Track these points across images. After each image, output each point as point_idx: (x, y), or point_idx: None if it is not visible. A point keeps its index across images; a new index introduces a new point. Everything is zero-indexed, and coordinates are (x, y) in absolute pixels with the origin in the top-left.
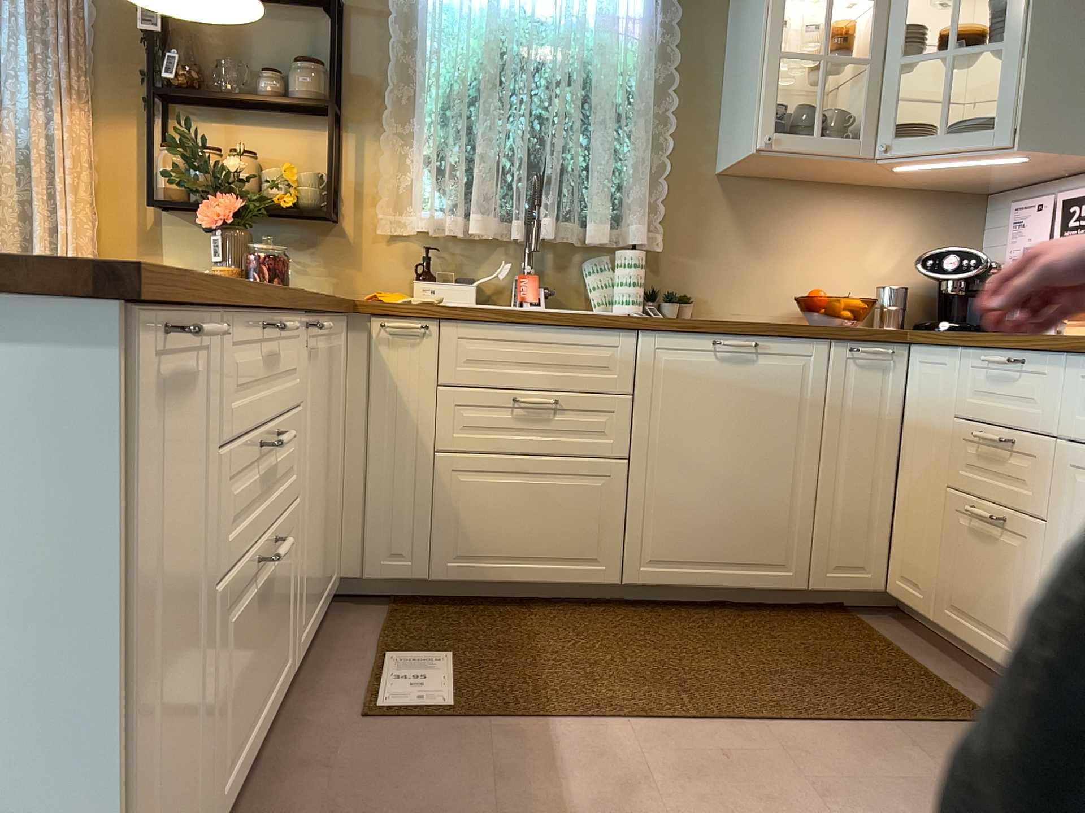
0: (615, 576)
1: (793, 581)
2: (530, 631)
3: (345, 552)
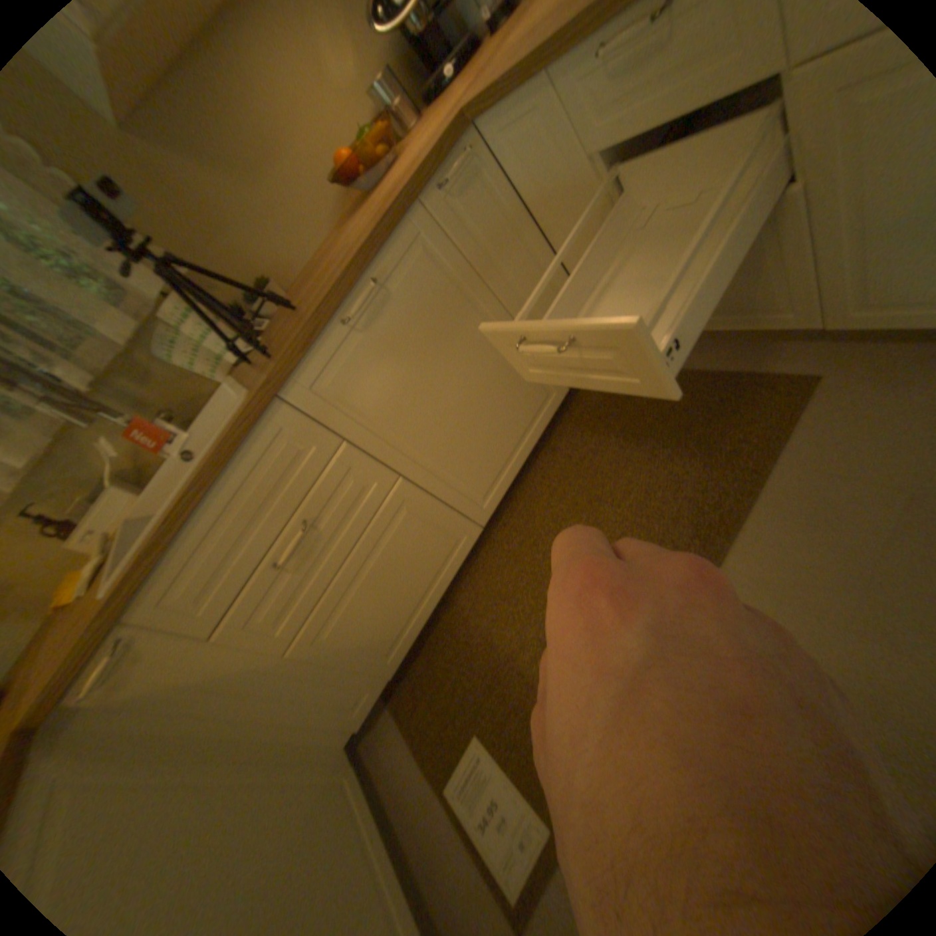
0: (475, 530)
1: (558, 397)
2: (479, 631)
3: (325, 740)
